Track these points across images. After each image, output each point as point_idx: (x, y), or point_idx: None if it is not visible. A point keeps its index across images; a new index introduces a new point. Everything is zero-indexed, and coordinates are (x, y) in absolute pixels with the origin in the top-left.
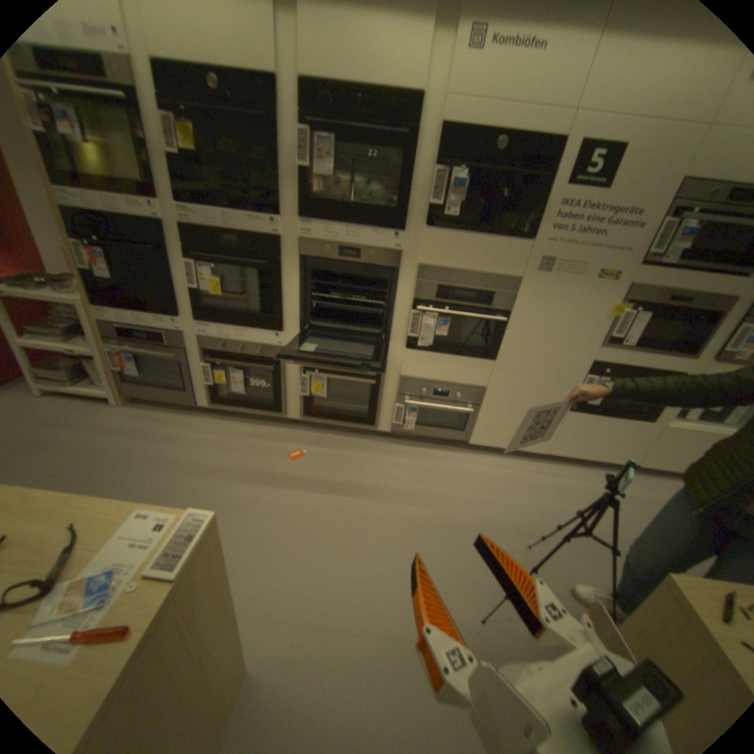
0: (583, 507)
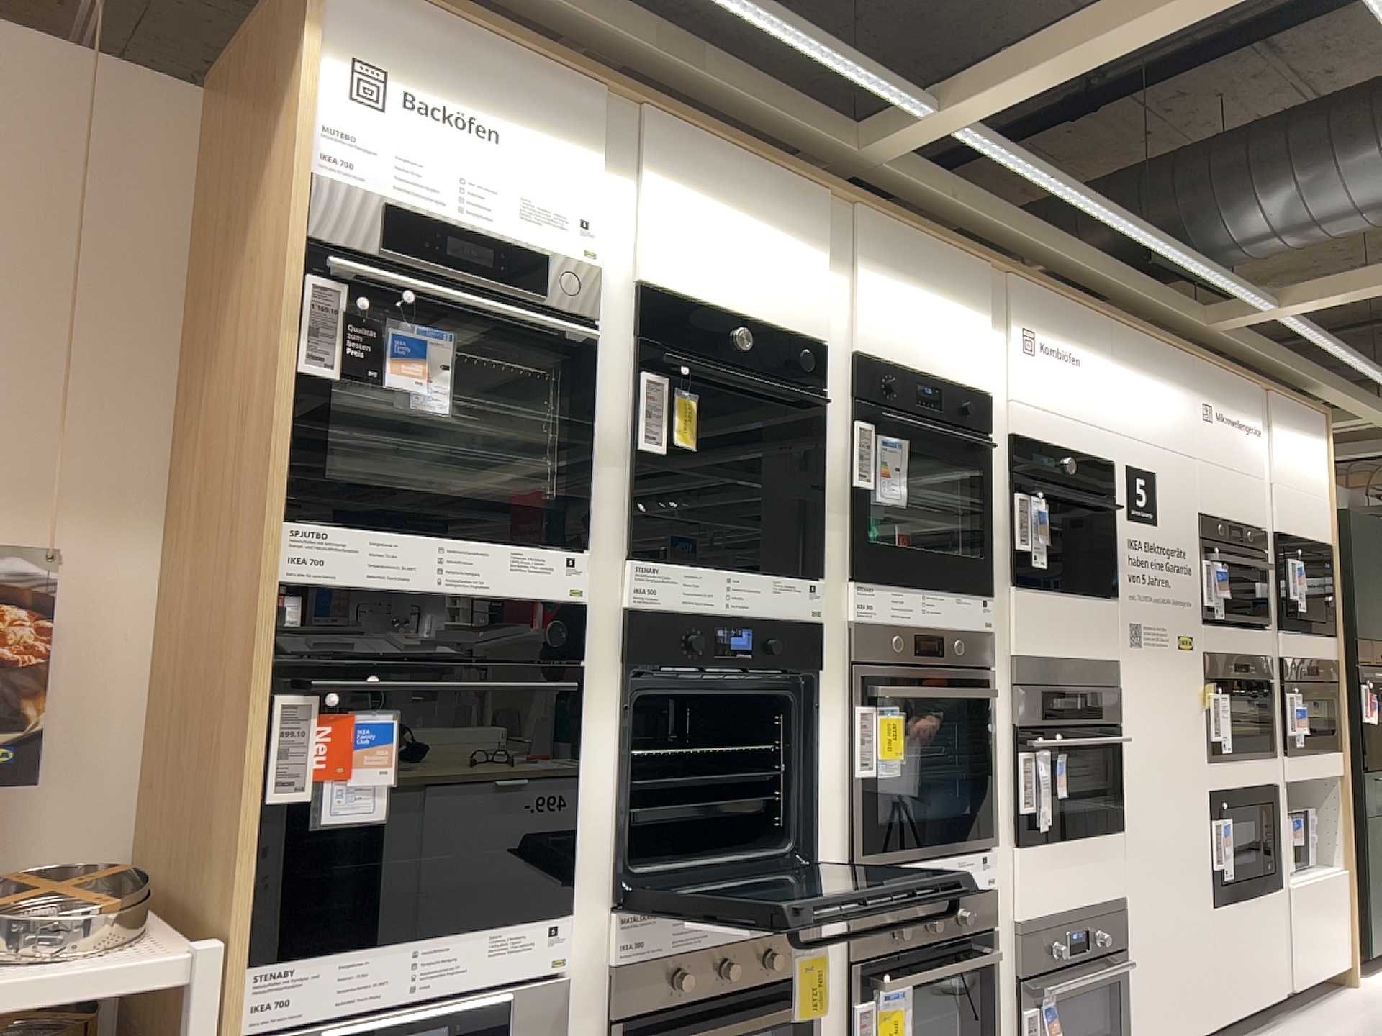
0: None
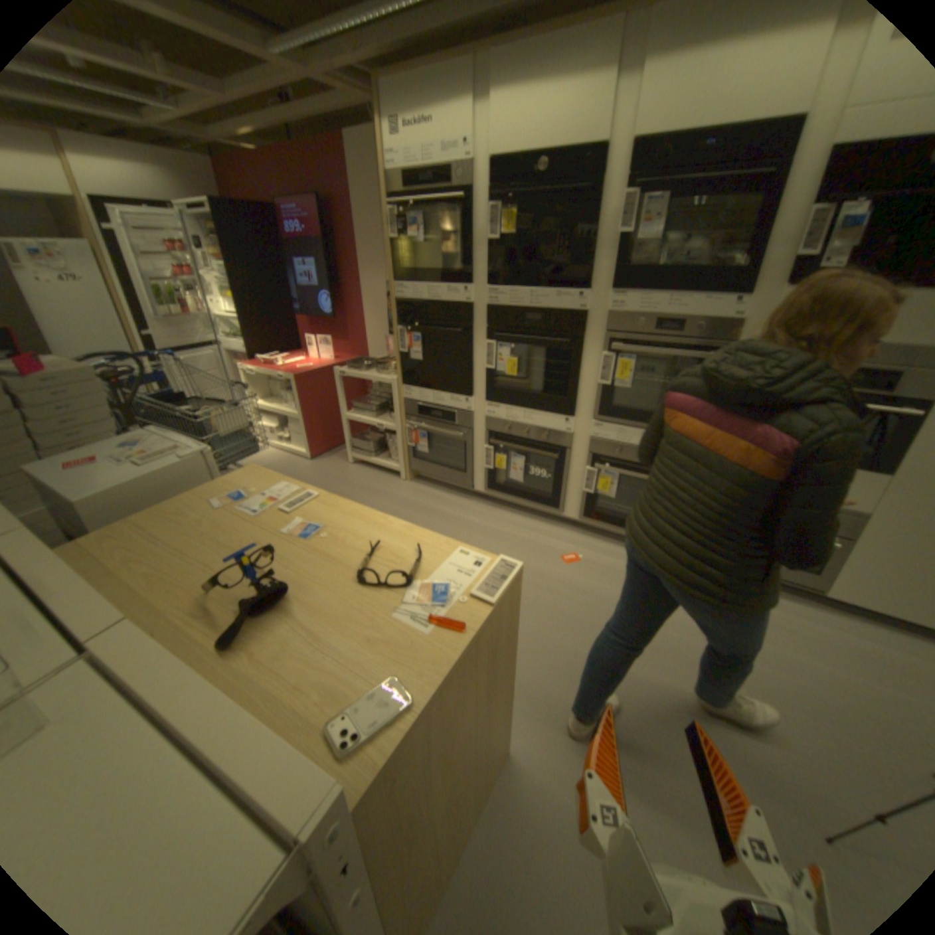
0: None
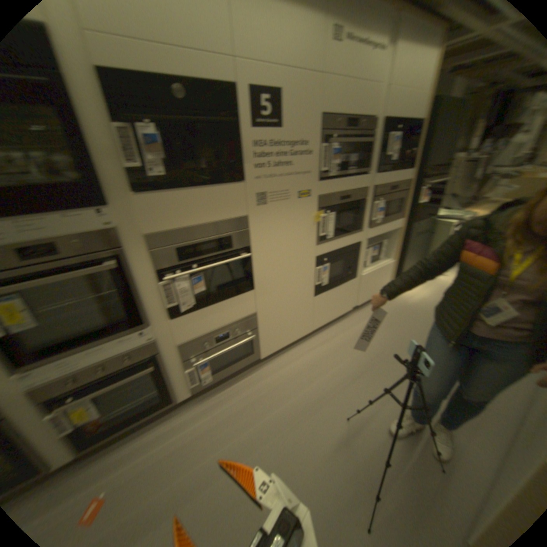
0: (349, 356)
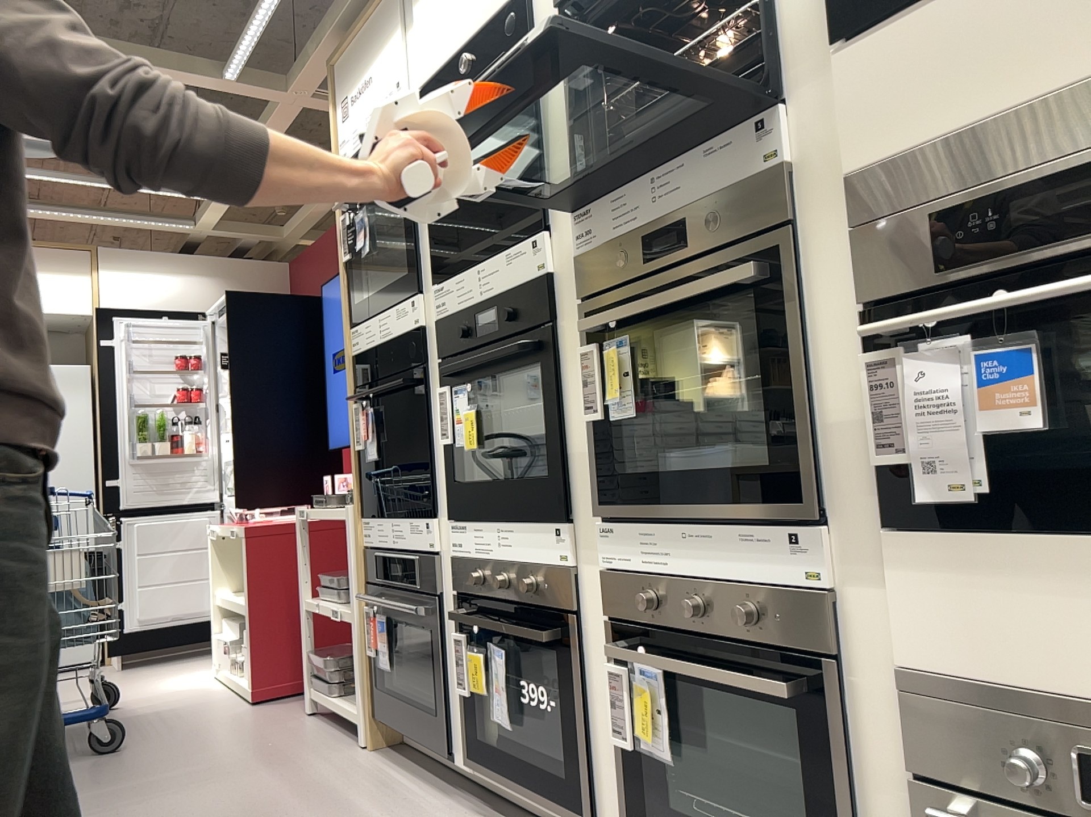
0: None
